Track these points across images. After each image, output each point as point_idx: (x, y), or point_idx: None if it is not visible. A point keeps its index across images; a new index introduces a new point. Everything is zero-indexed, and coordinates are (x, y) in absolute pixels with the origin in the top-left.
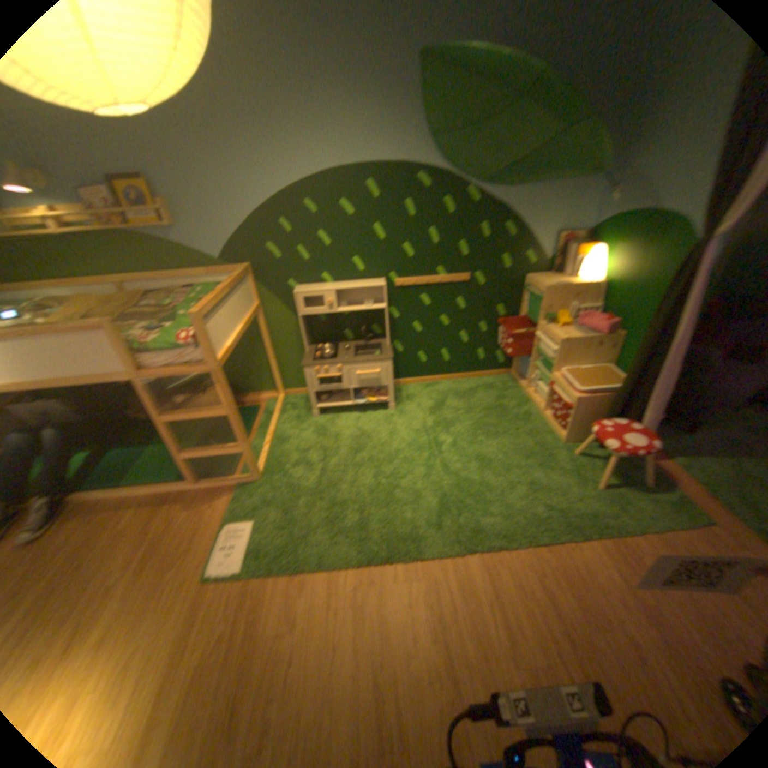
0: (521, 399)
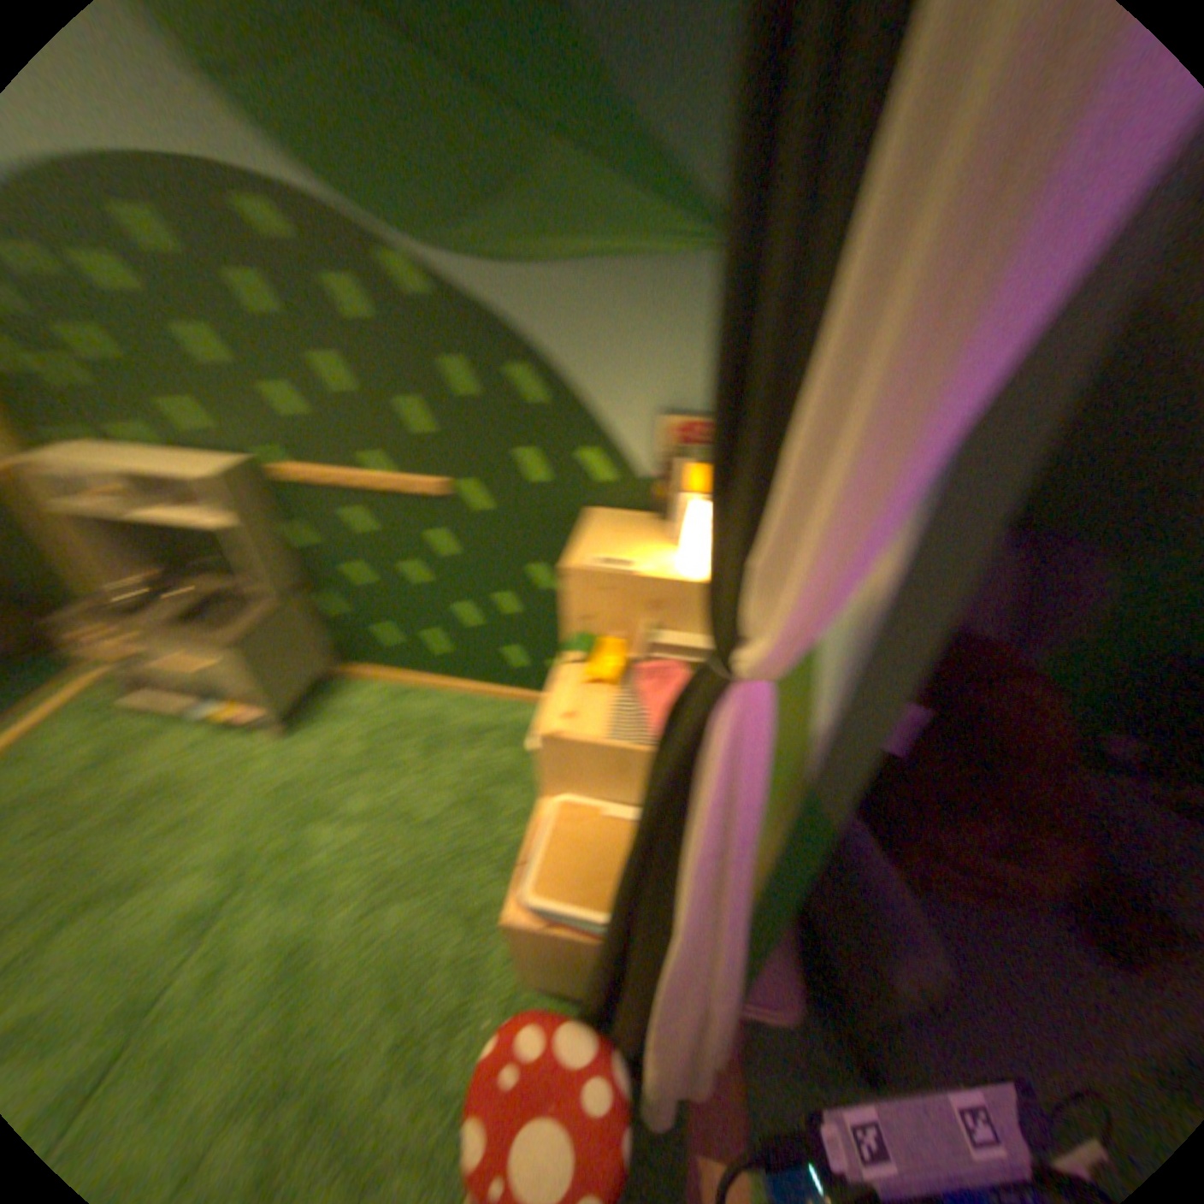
0: None
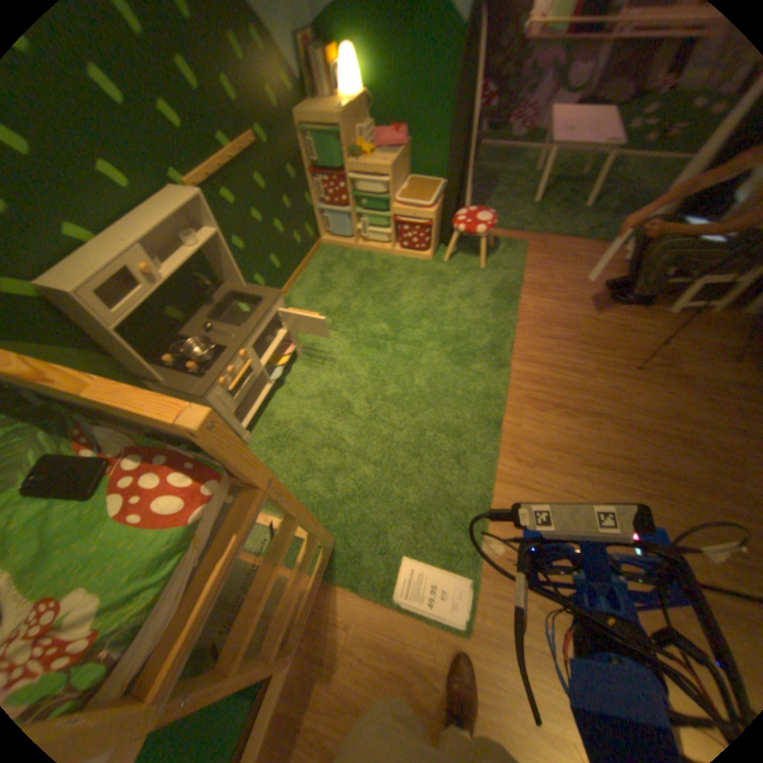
0: (362, 254)
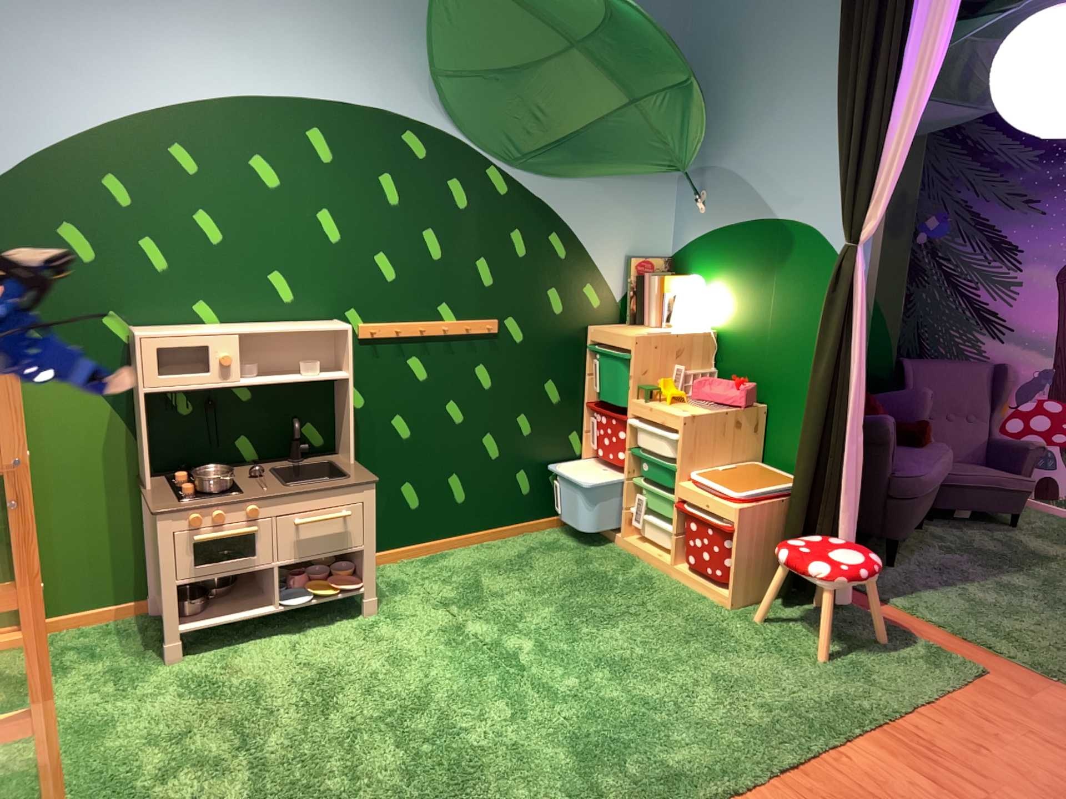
0: (620, 552)
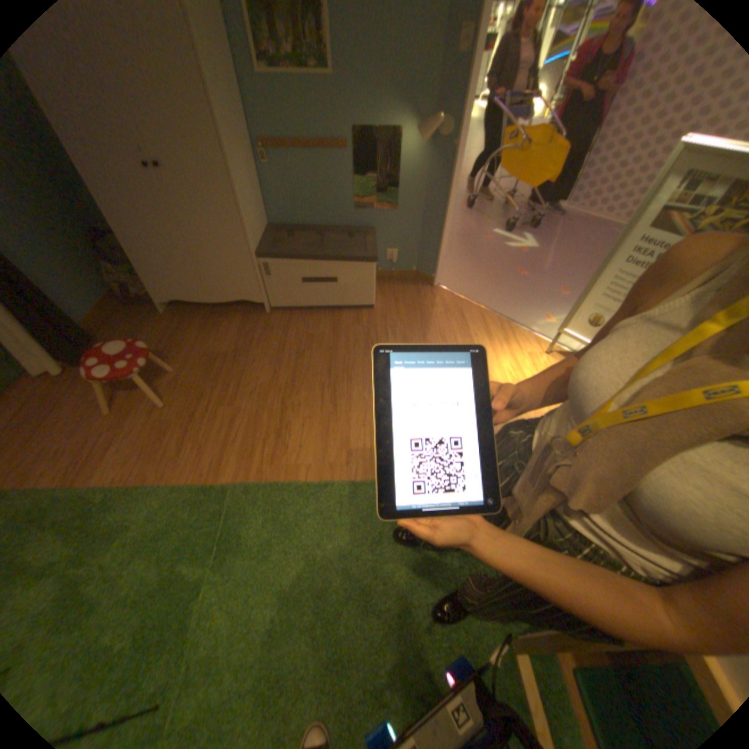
0: None
